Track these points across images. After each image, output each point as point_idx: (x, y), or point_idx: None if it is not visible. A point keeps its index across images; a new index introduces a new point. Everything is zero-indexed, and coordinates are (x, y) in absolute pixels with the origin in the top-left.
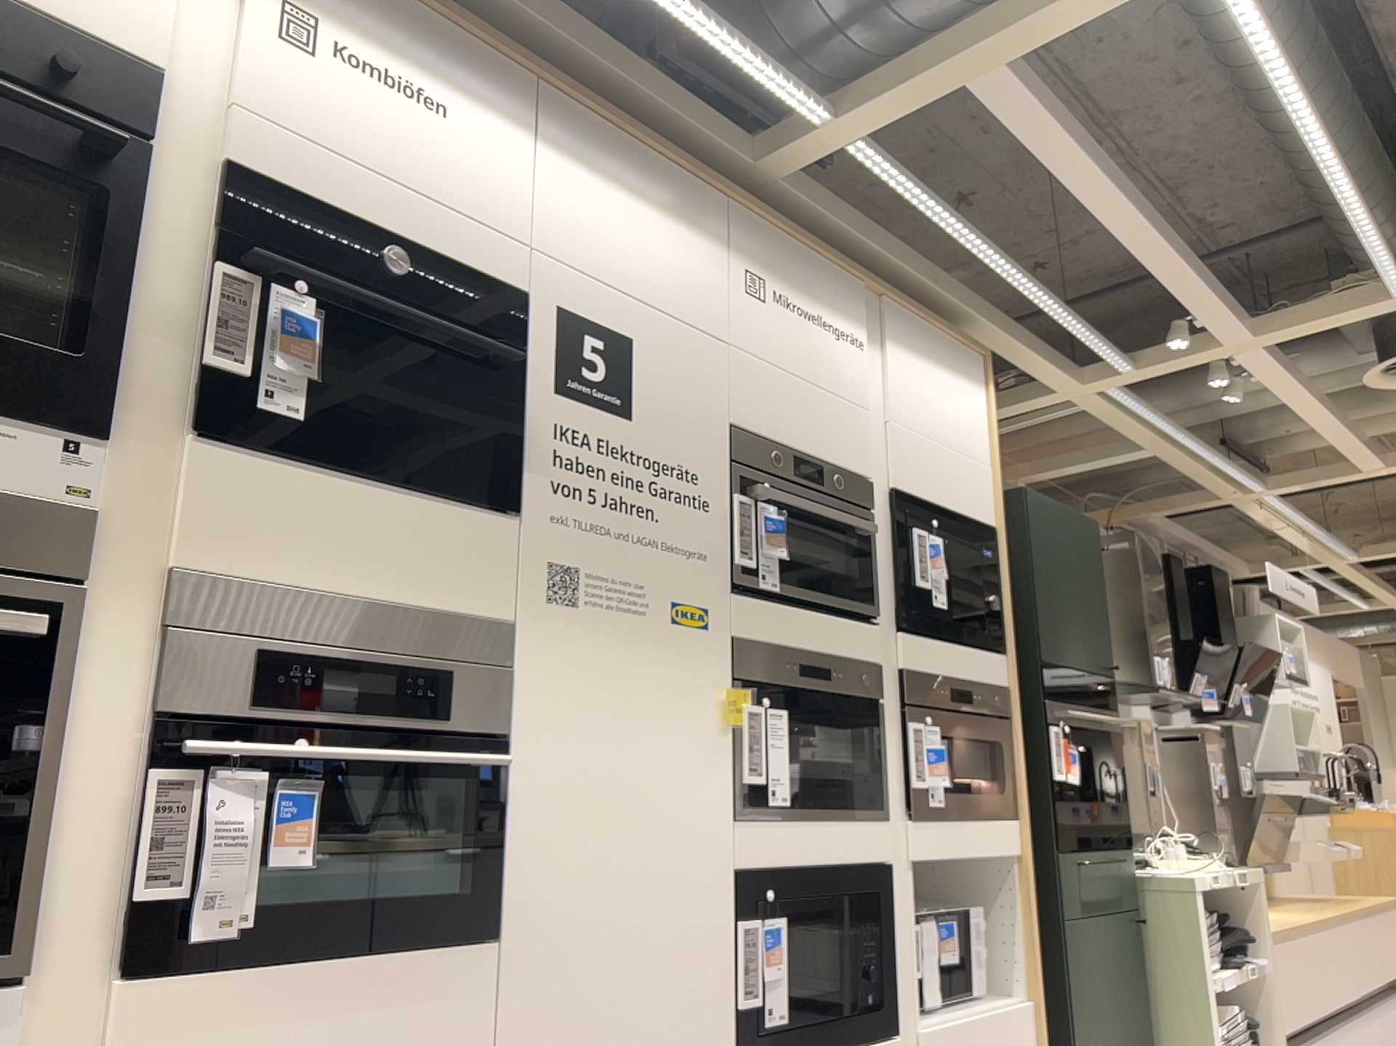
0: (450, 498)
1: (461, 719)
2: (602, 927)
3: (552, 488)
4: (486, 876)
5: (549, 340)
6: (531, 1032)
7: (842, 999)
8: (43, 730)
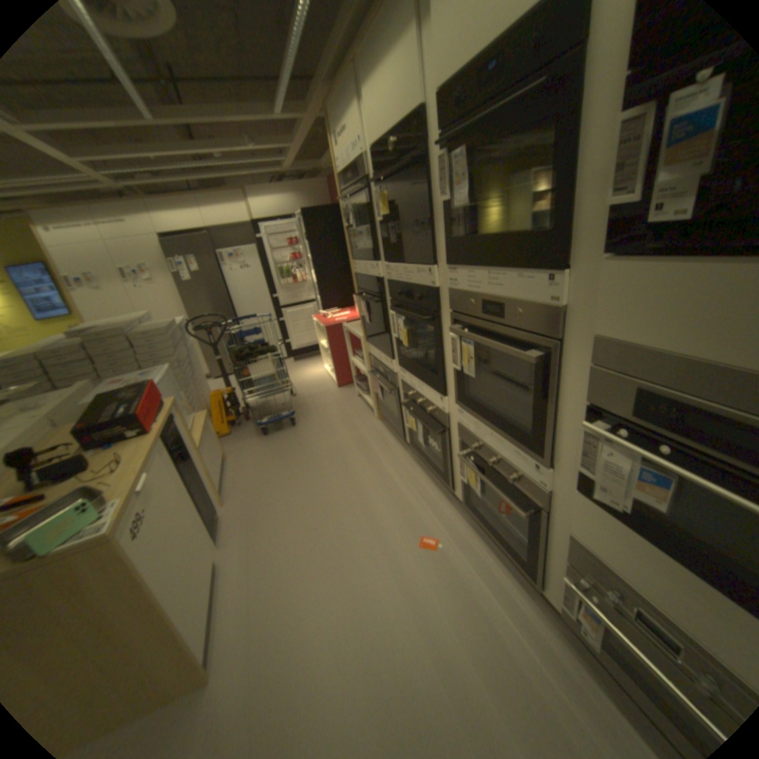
0: None
1: None
2: None
3: None
4: None
5: None
6: None
7: None
8: (551, 394)
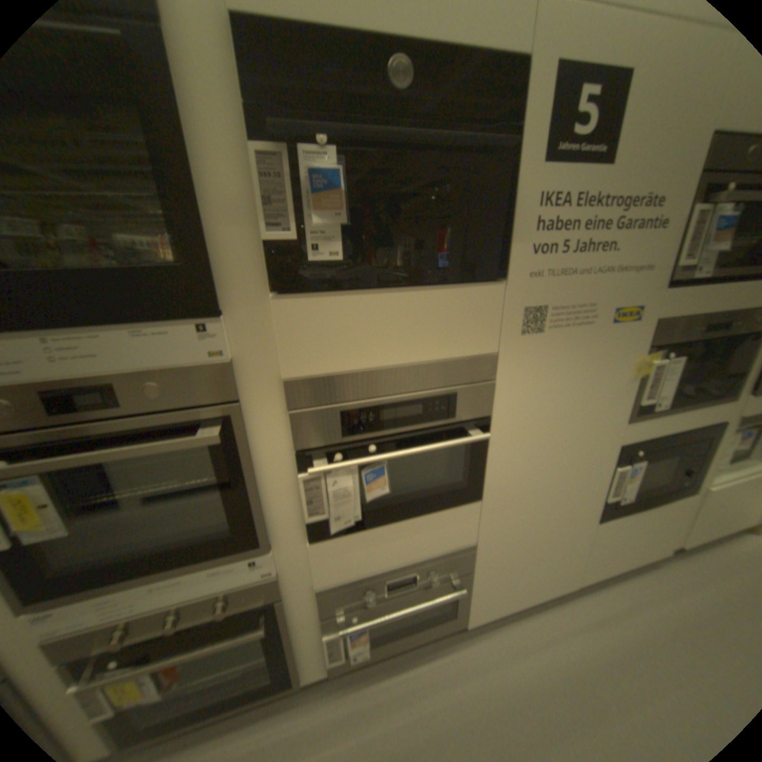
0: (456, 281)
1: (462, 415)
2: (539, 486)
3: (535, 250)
4: (476, 478)
5: (546, 105)
6: (496, 528)
7: (670, 487)
8: (244, 471)
